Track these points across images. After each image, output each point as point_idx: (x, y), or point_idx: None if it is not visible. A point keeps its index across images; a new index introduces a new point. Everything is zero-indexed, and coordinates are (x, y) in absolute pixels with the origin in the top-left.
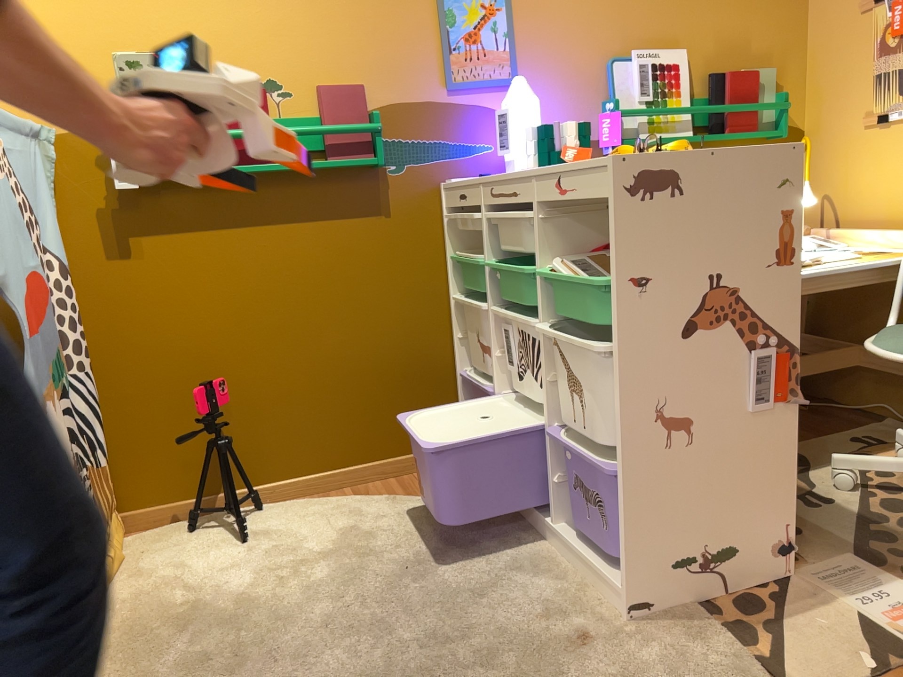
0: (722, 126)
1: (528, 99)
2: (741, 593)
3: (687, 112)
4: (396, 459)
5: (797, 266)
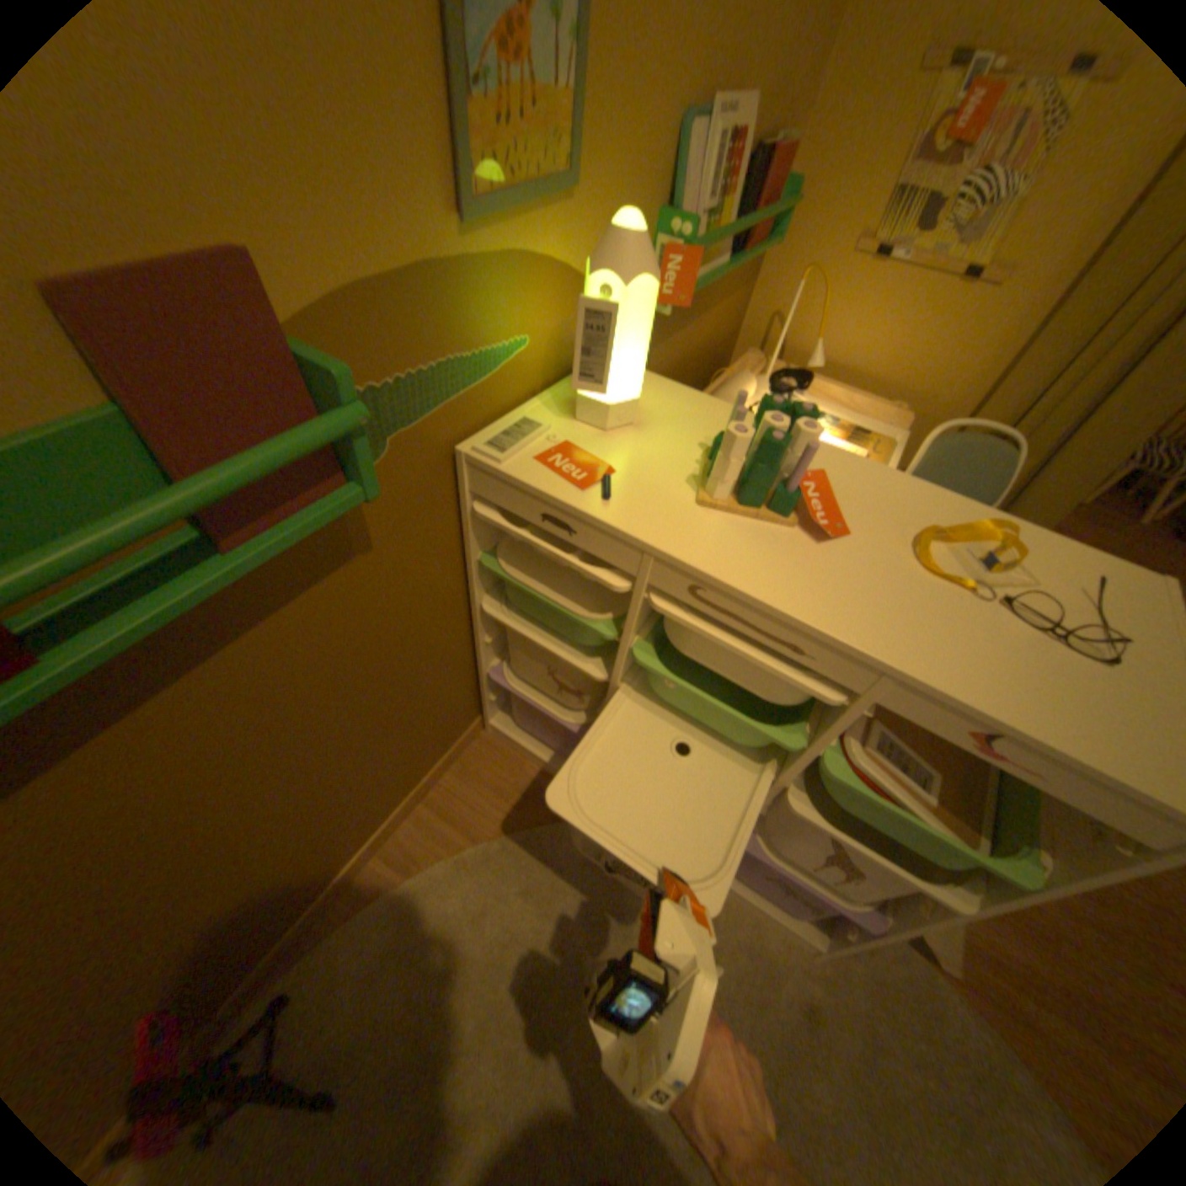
0: (749, 234)
1: (655, 278)
2: None
3: (740, 222)
4: (419, 787)
5: None
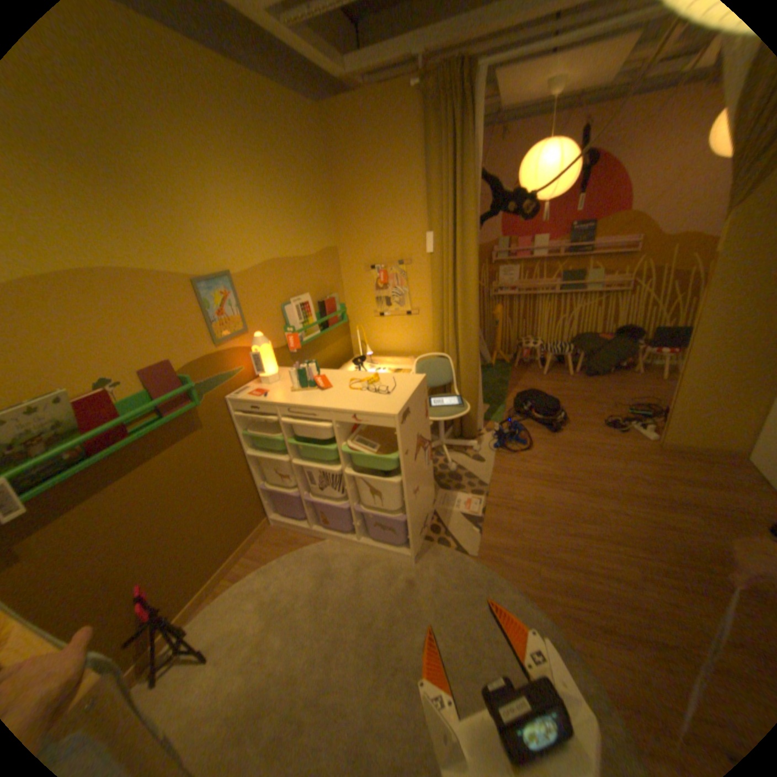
0: (327, 323)
1: (268, 344)
2: (429, 524)
3: (317, 322)
4: (240, 547)
5: (428, 414)
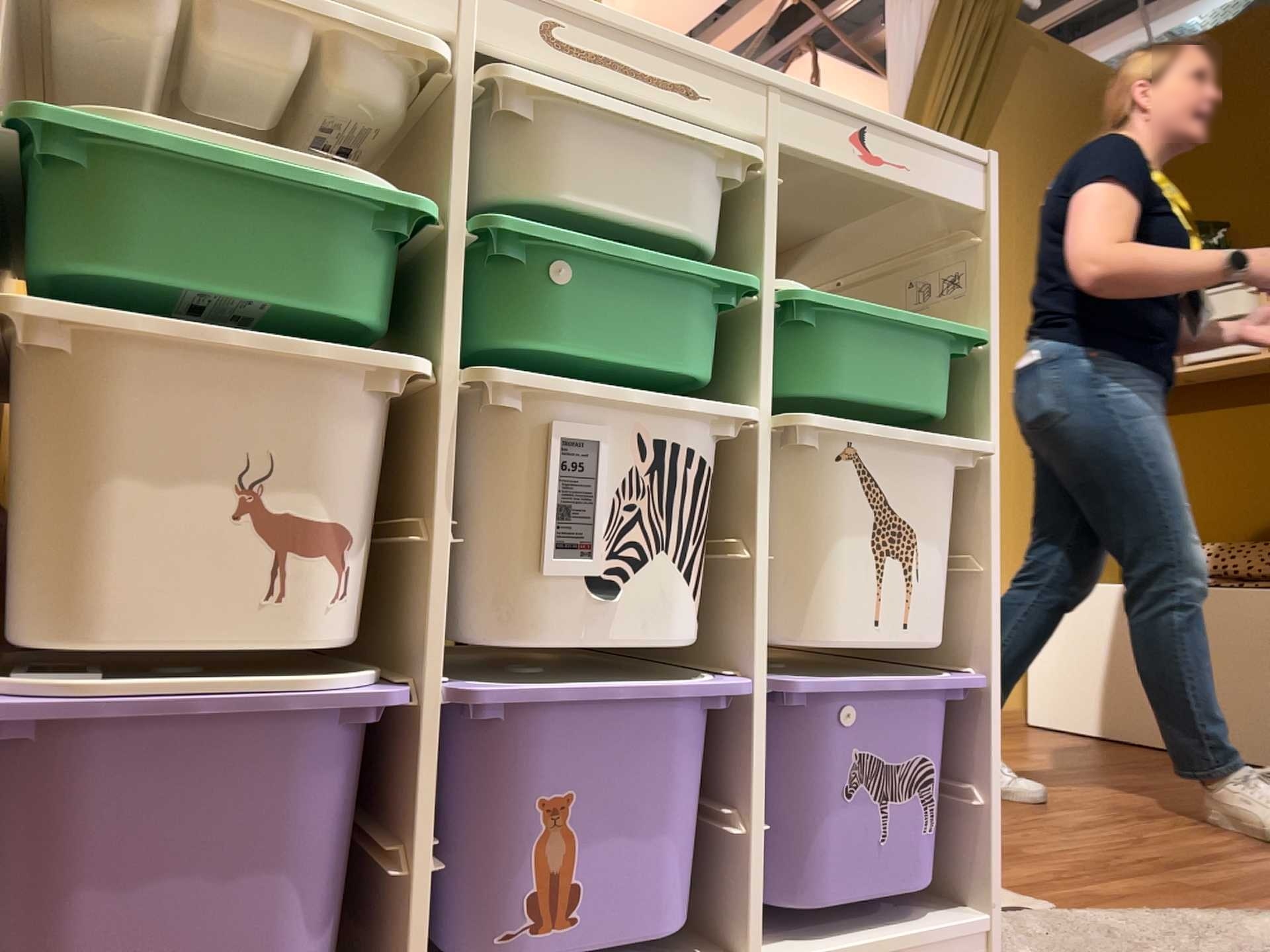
0: None
1: None
2: None
3: None
4: None
5: None
